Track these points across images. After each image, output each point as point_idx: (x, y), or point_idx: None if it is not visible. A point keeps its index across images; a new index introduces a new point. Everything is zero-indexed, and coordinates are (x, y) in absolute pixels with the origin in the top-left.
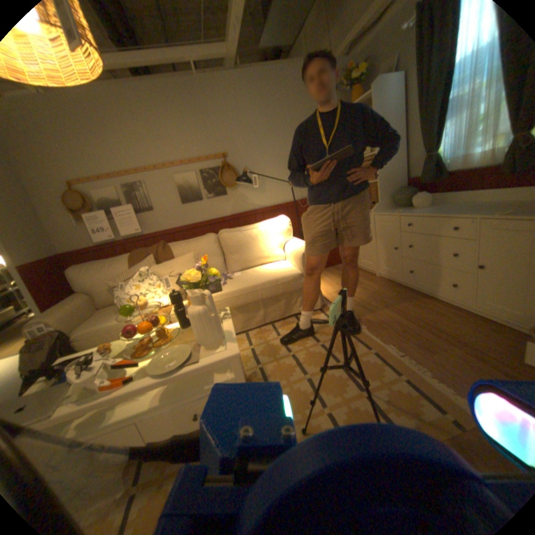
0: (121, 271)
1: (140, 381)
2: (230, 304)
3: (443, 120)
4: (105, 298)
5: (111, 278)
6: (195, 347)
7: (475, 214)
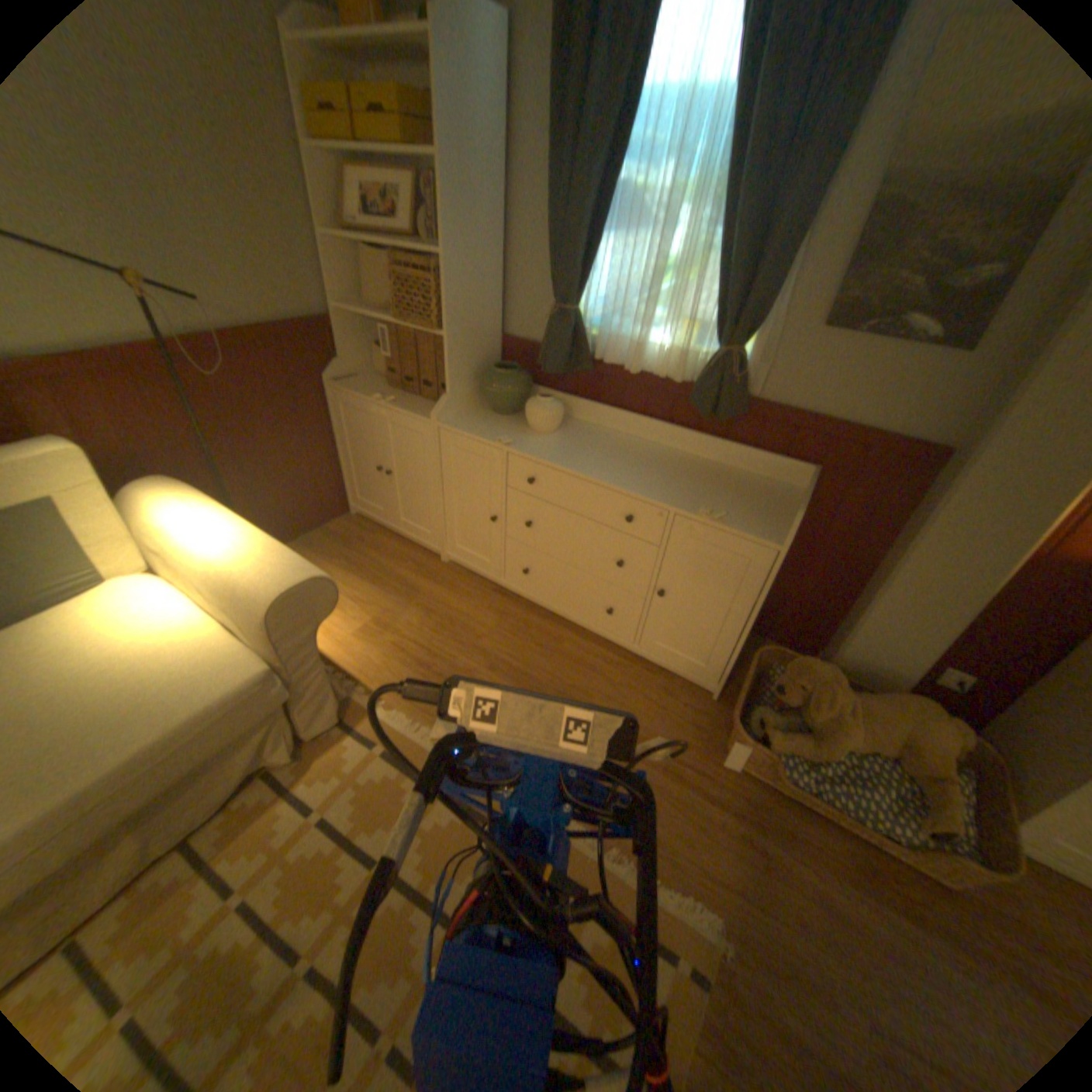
0: None
1: None
2: None
3: (597, 233)
4: None
5: None
6: None
7: (664, 500)
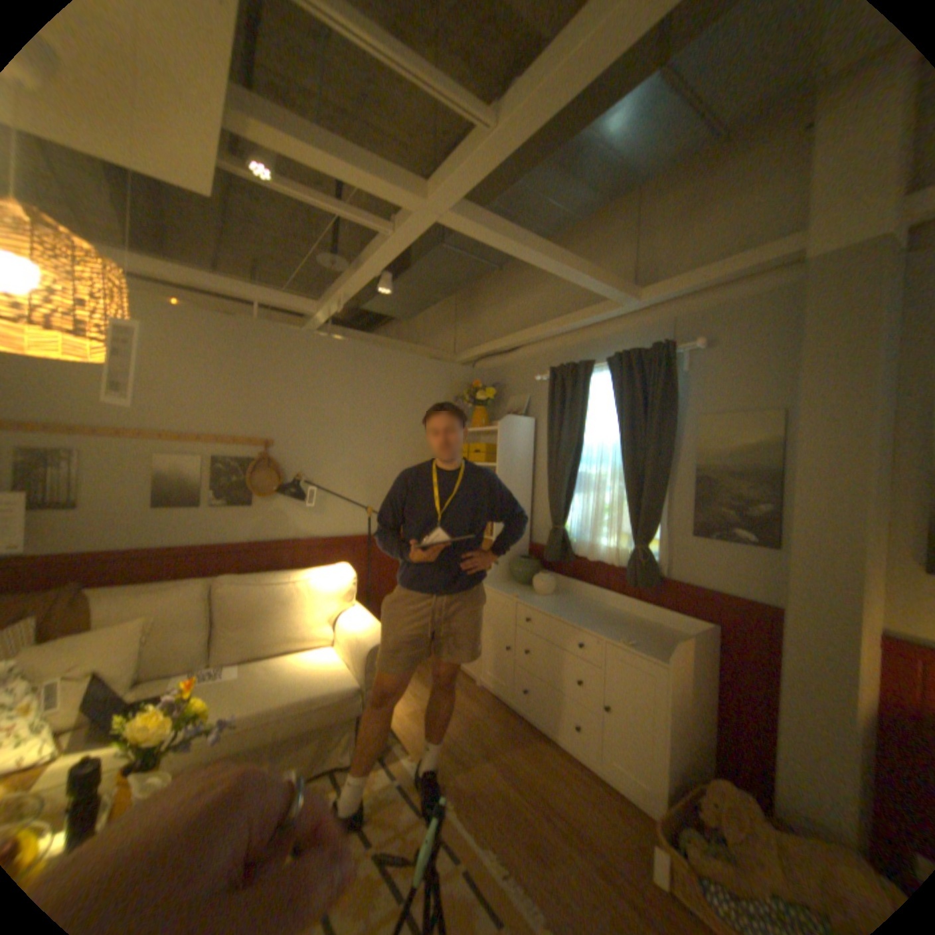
0: None
1: None
2: (199, 758)
3: (570, 494)
4: None
5: None
6: None
7: (600, 634)
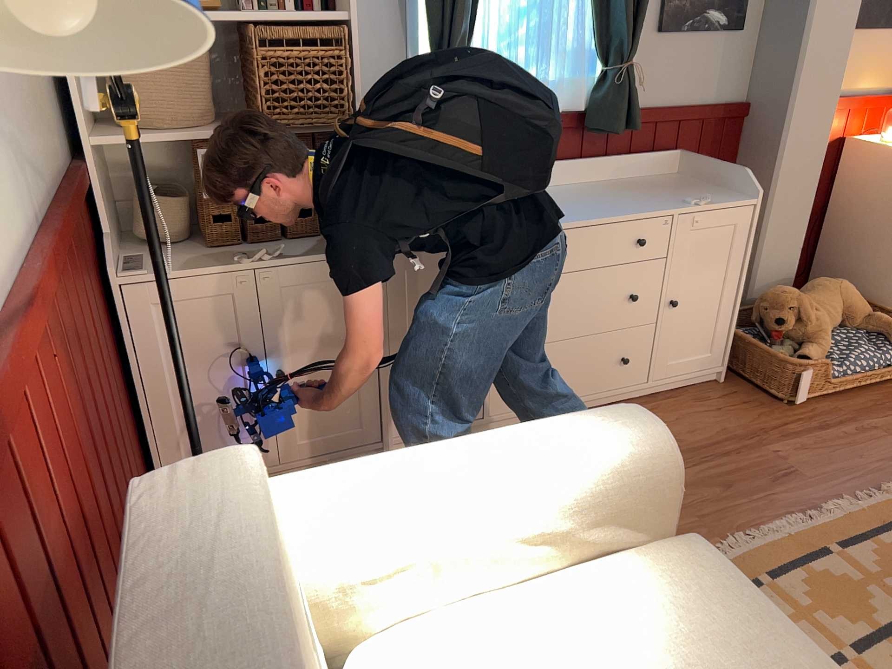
0: None
1: None
2: None
3: None
4: None
5: None
6: None
7: (661, 208)
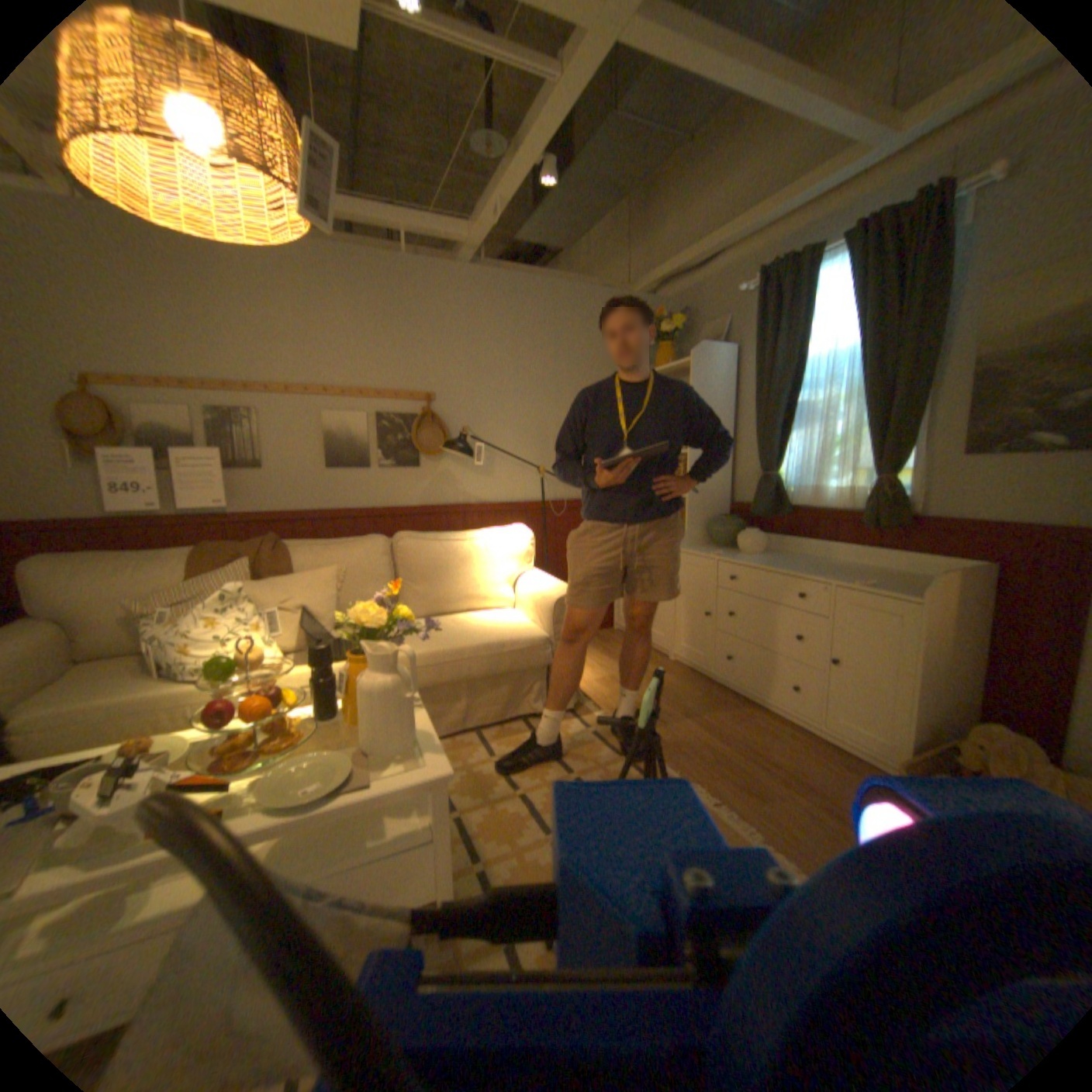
0: (166, 585)
1: (239, 821)
2: None
3: (788, 429)
4: (107, 639)
5: (137, 597)
6: (356, 759)
7: (829, 578)
